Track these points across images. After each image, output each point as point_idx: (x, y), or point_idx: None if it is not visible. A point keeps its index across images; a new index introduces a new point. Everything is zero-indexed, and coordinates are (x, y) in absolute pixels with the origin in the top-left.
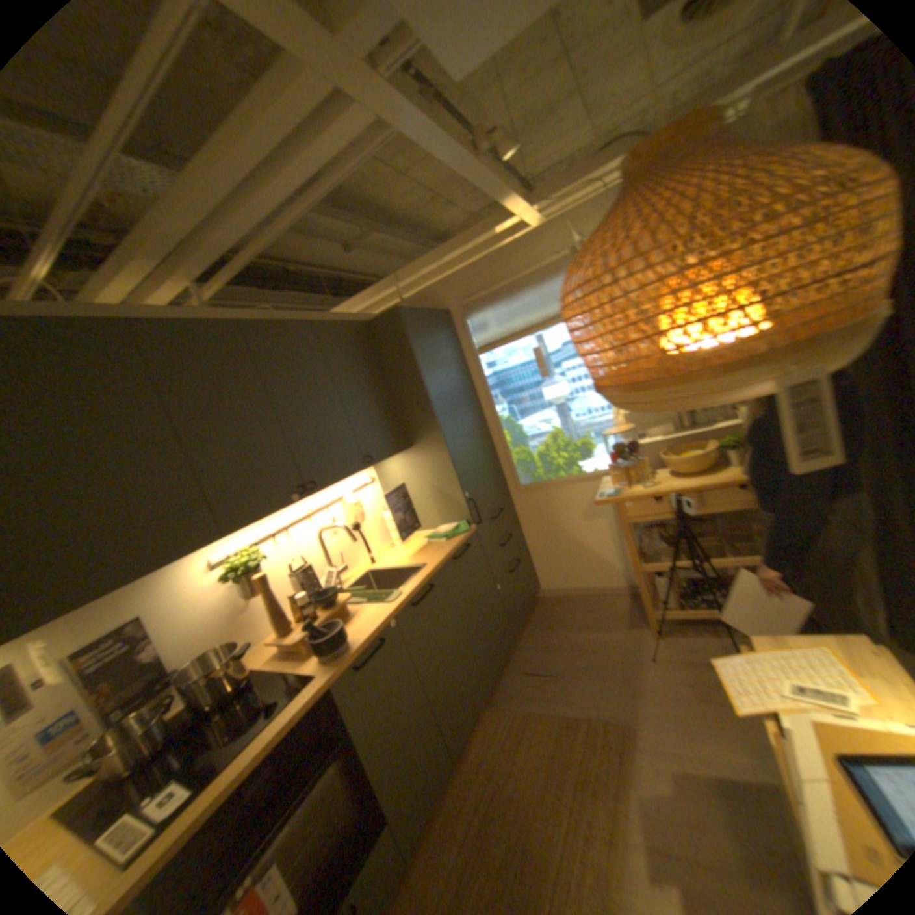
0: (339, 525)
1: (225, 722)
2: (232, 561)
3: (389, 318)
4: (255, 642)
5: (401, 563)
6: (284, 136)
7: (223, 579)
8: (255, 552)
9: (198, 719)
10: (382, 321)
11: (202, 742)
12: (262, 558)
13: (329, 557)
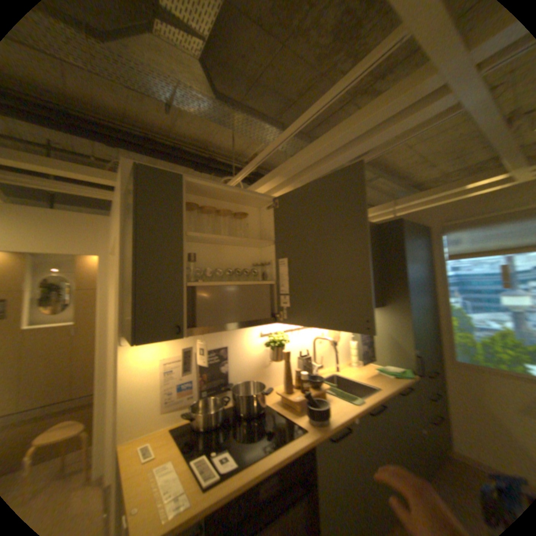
0: (330, 339)
1: (253, 430)
2: (273, 336)
3: (394, 224)
4: (267, 388)
5: (360, 380)
6: (394, 112)
7: (266, 344)
8: (286, 336)
9: (237, 419)
10: (388, 225)
11: (237, 434)
12: (286, 341)
13: (316, 356)
